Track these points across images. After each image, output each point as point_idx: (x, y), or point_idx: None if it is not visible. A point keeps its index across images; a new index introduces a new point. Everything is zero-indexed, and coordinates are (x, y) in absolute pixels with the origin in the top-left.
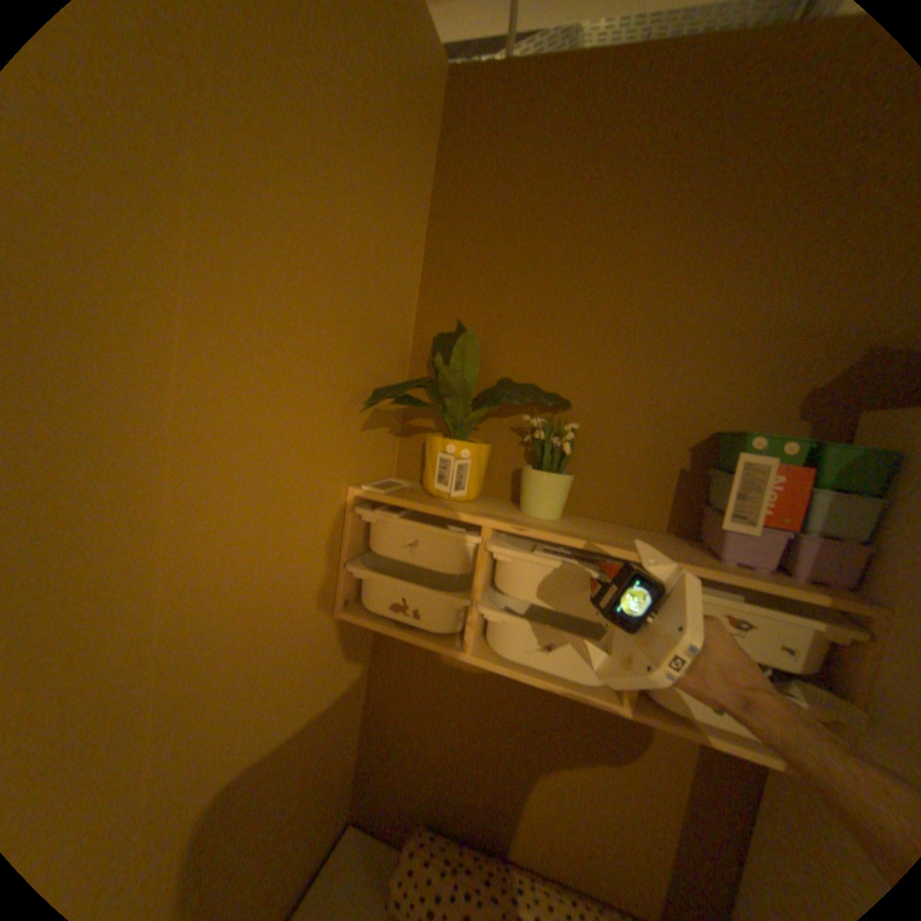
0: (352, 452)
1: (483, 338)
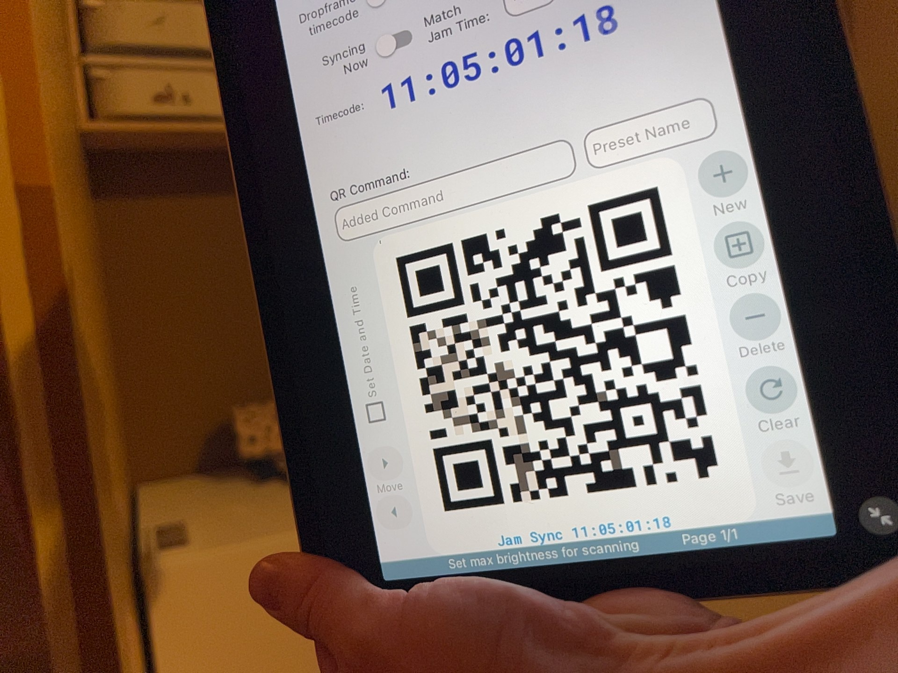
0: None
1: None
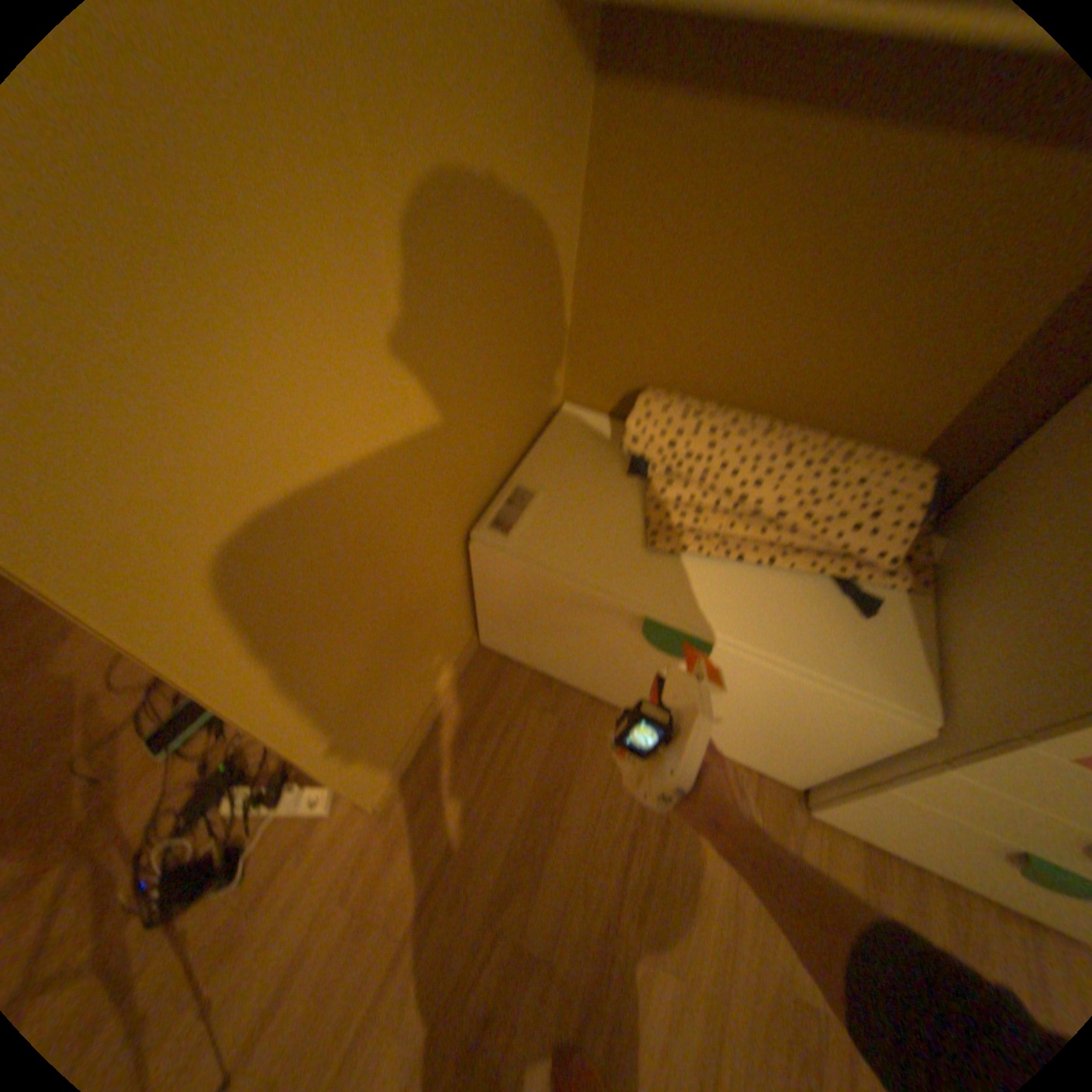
0: None
1: None
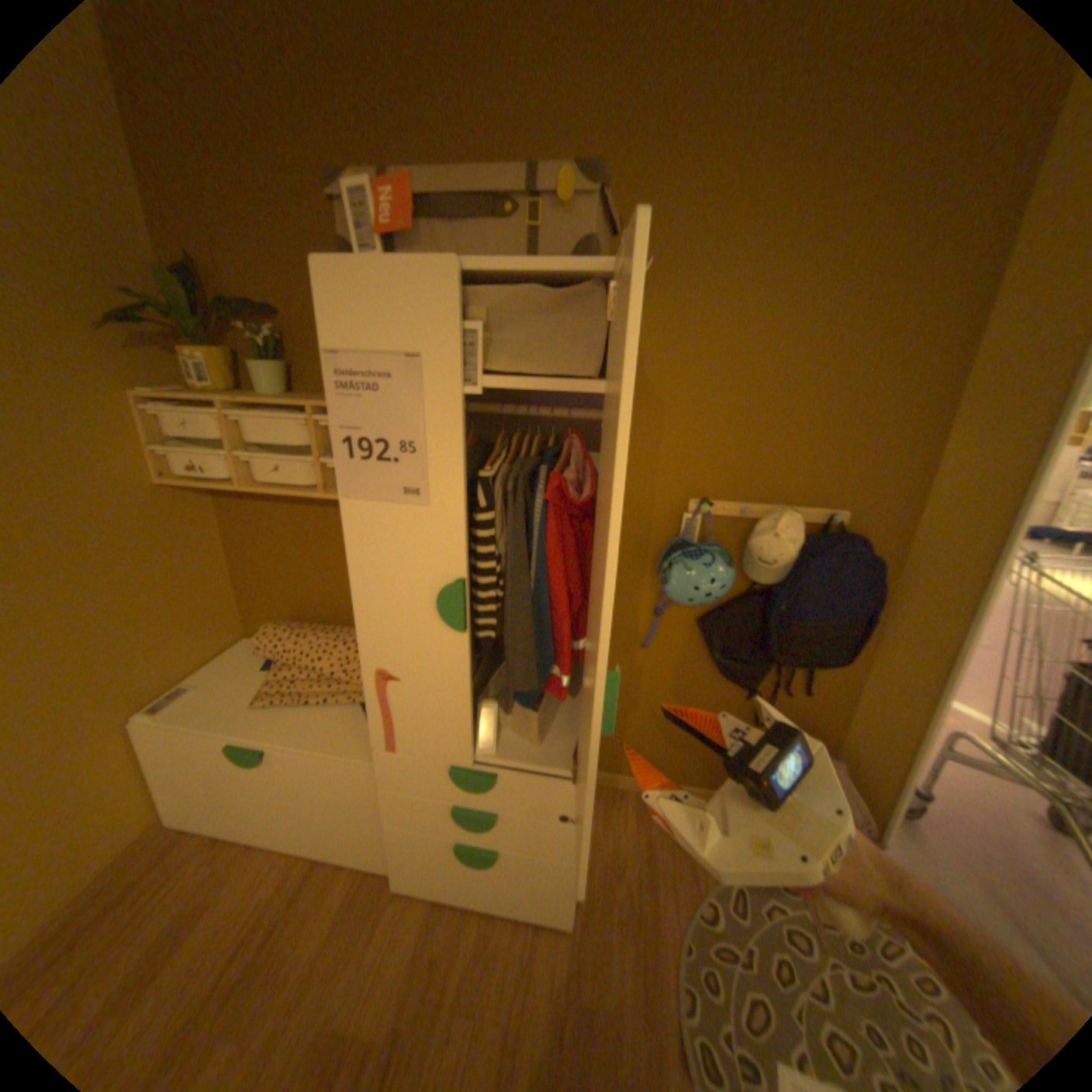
0: (117, 367)
1: (206, 267)
